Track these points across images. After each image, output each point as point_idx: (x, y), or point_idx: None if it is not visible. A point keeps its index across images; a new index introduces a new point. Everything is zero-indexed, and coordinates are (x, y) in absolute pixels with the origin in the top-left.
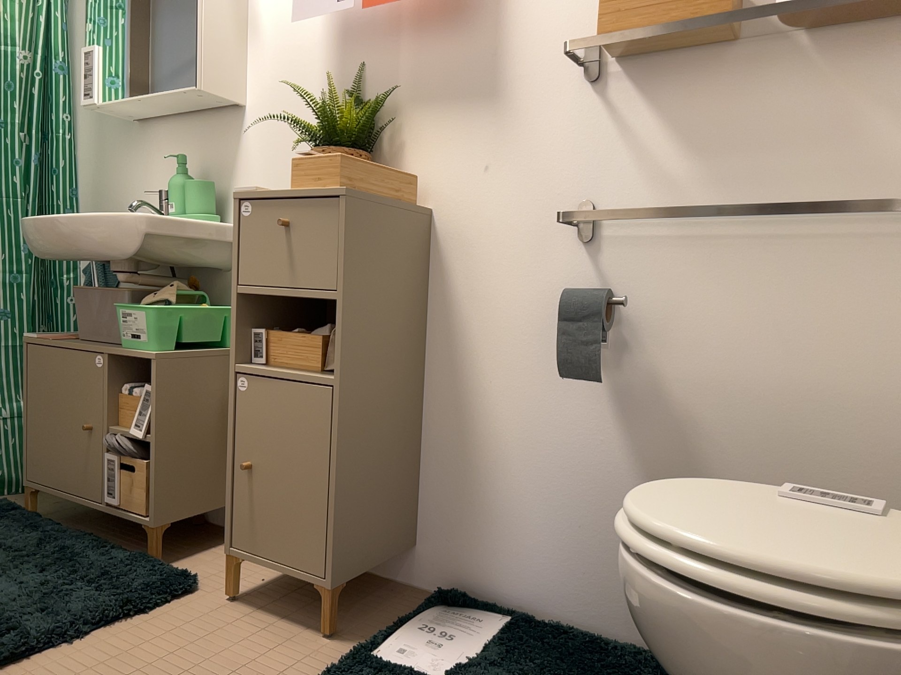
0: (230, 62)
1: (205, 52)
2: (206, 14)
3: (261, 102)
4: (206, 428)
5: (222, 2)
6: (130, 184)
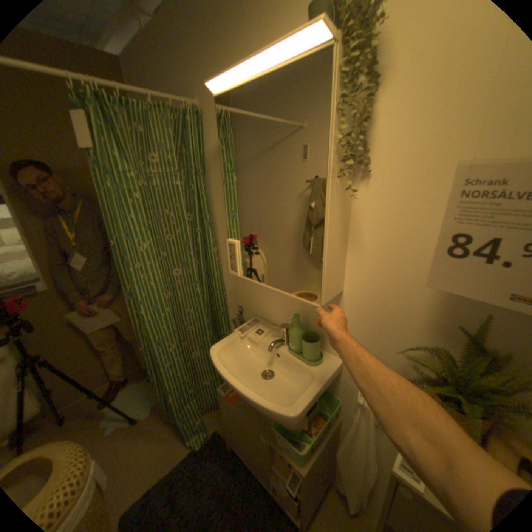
0: (338, 269)
1: (325, 277)
2: (327, 249)
3: (358, 293)
4: (323, 474)
5: (336, 230)
6: (253, 293)
